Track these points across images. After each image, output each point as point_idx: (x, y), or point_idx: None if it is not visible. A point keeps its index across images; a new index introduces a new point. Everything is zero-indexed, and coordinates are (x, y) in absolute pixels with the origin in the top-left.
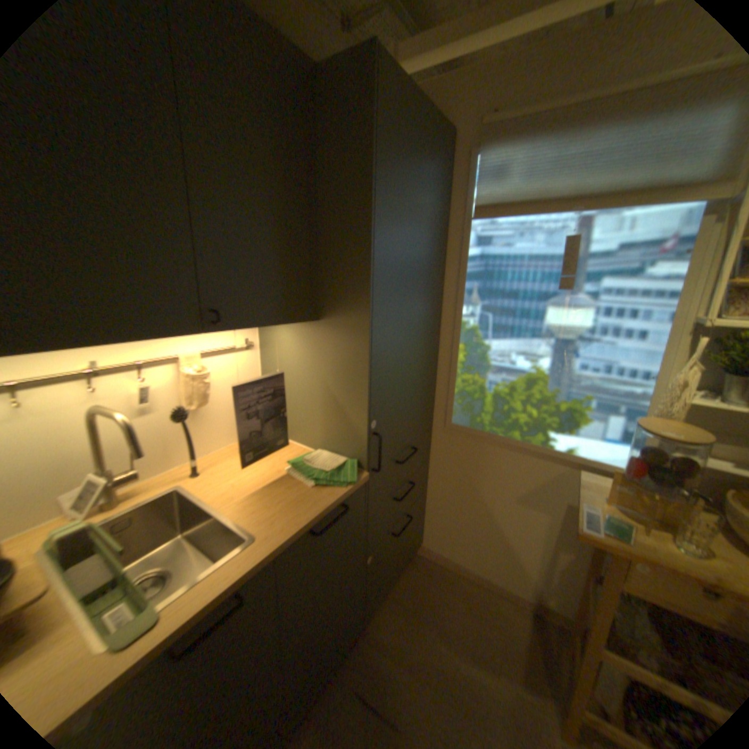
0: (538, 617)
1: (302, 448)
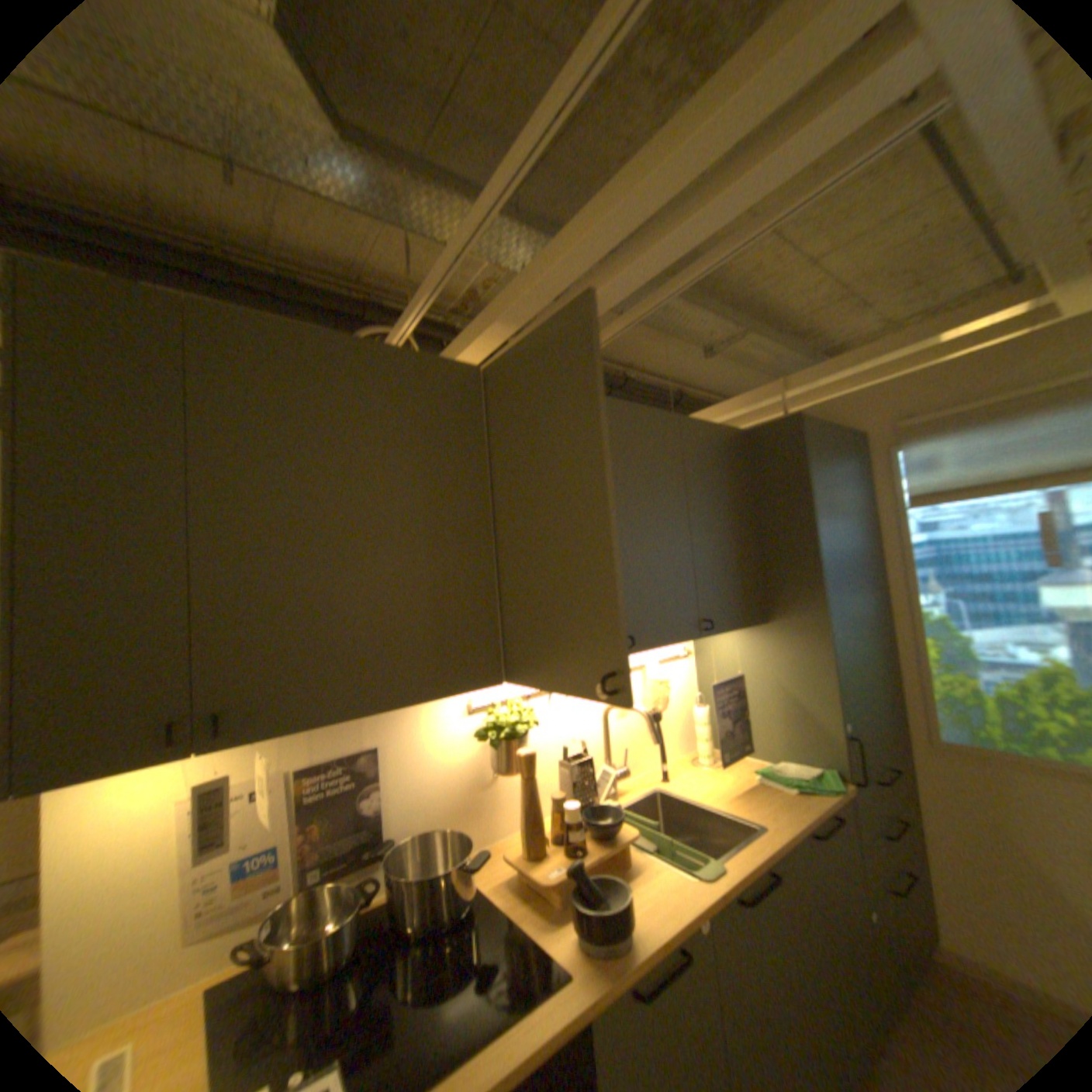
0: None
1: (759, 762)
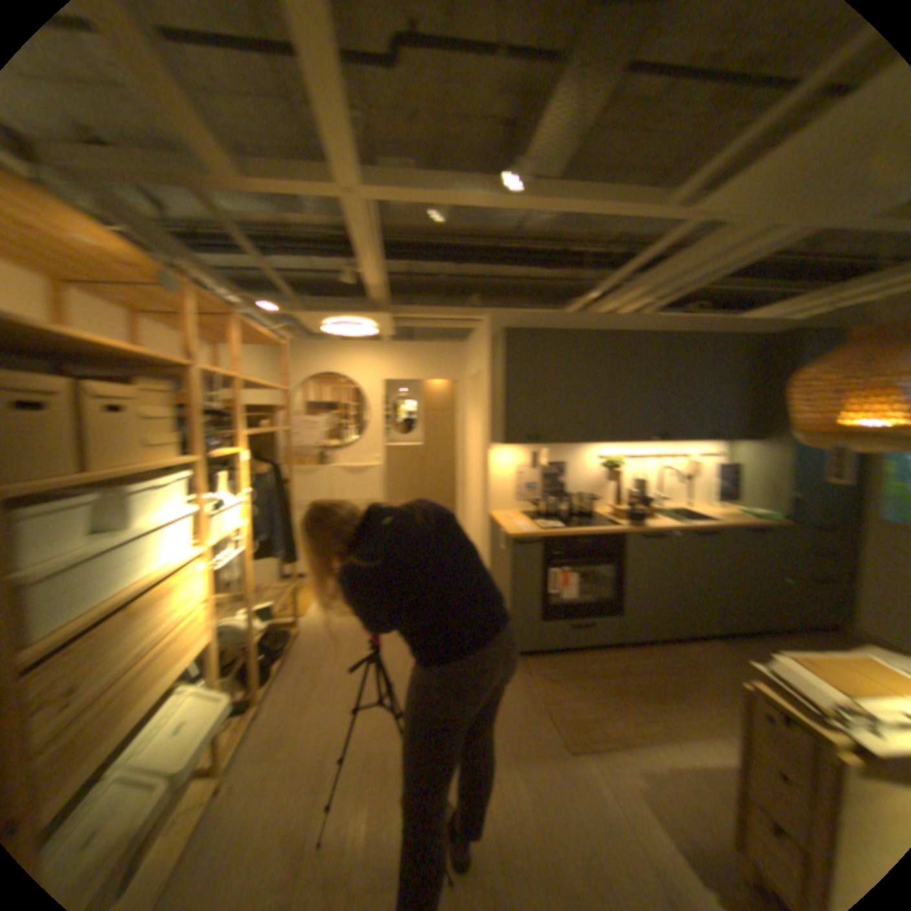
0: None
1: (746, 509)
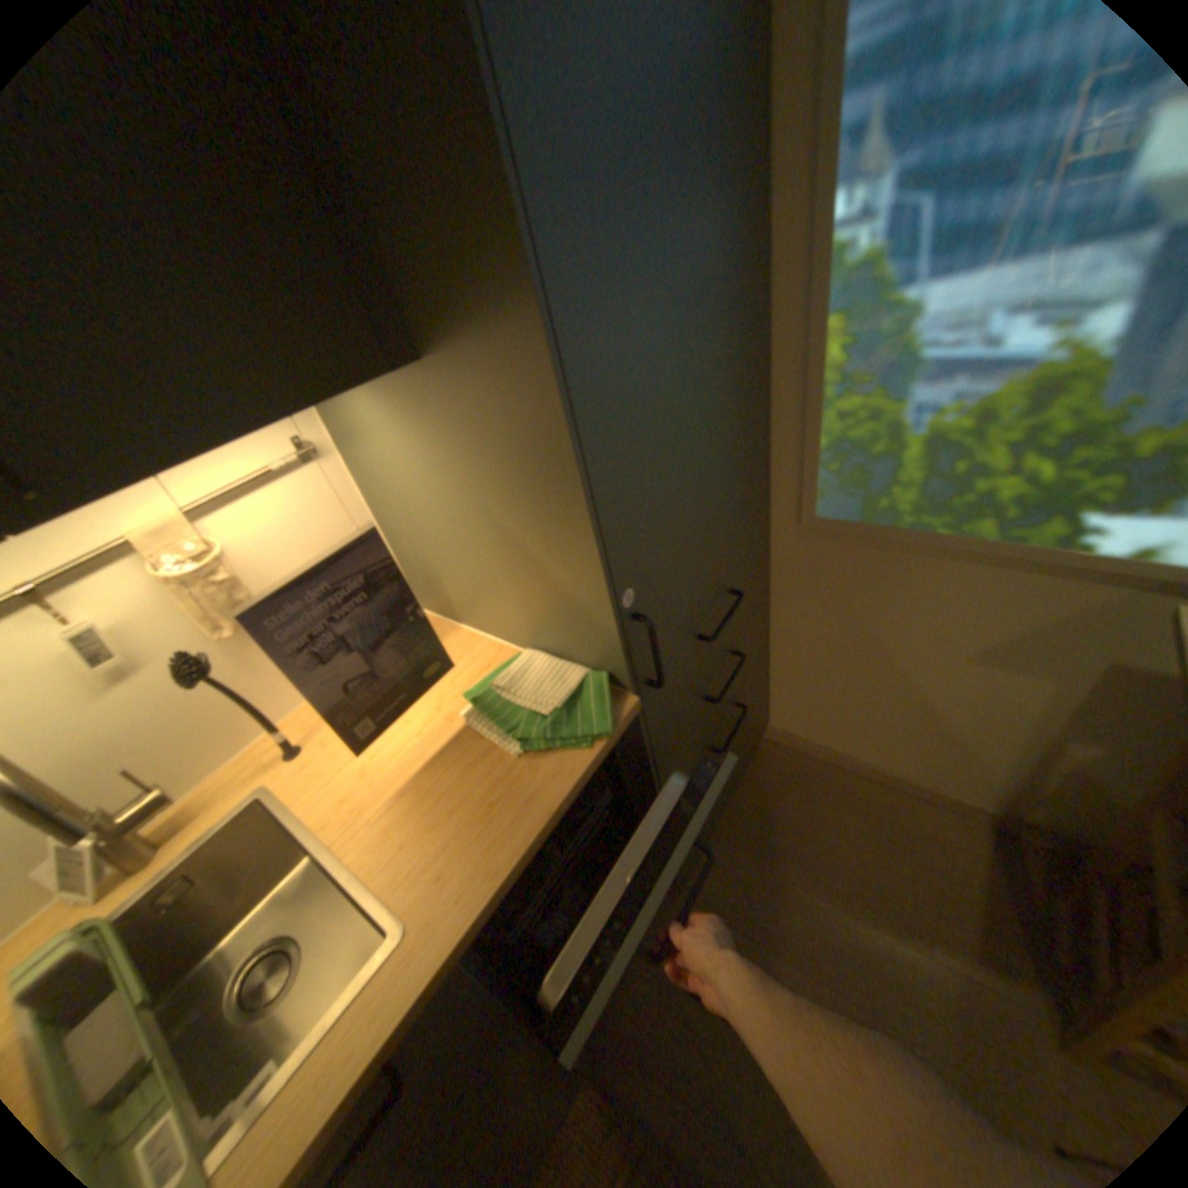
0: (1005, 833)
1: (496, 645)
